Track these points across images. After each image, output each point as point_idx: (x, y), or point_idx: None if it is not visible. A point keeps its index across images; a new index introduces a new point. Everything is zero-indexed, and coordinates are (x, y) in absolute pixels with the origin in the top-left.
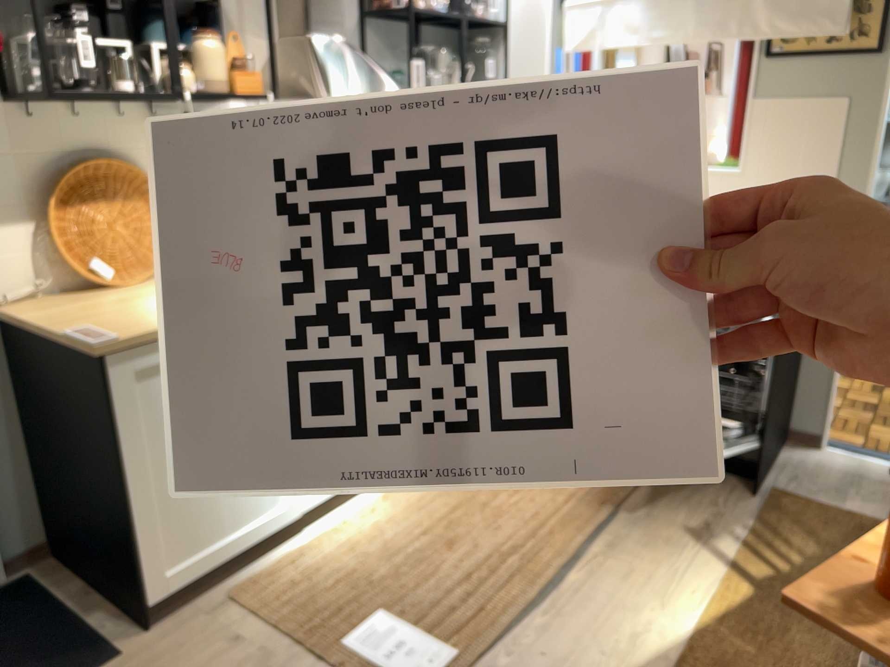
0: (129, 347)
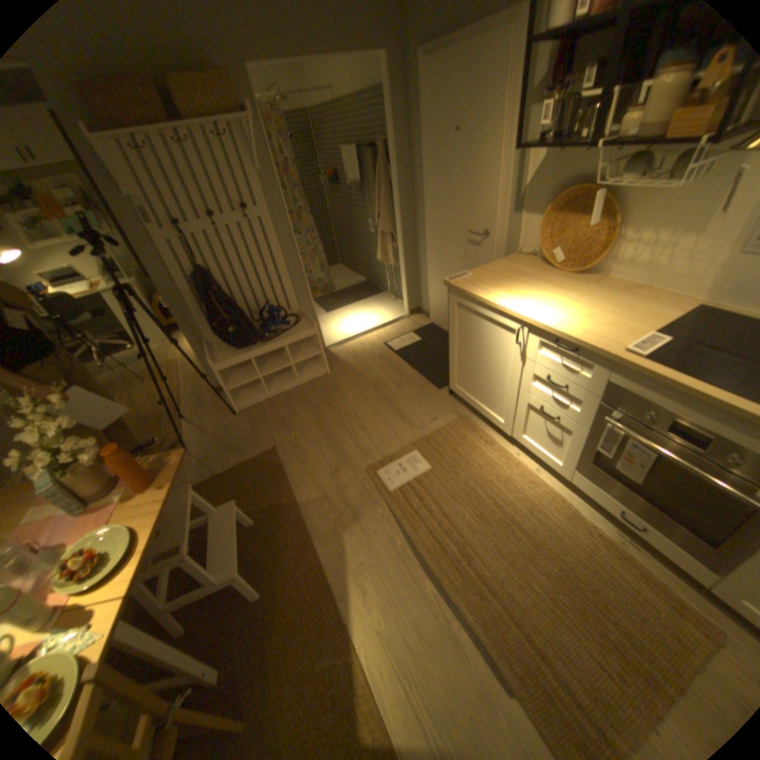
0: (457, 289)
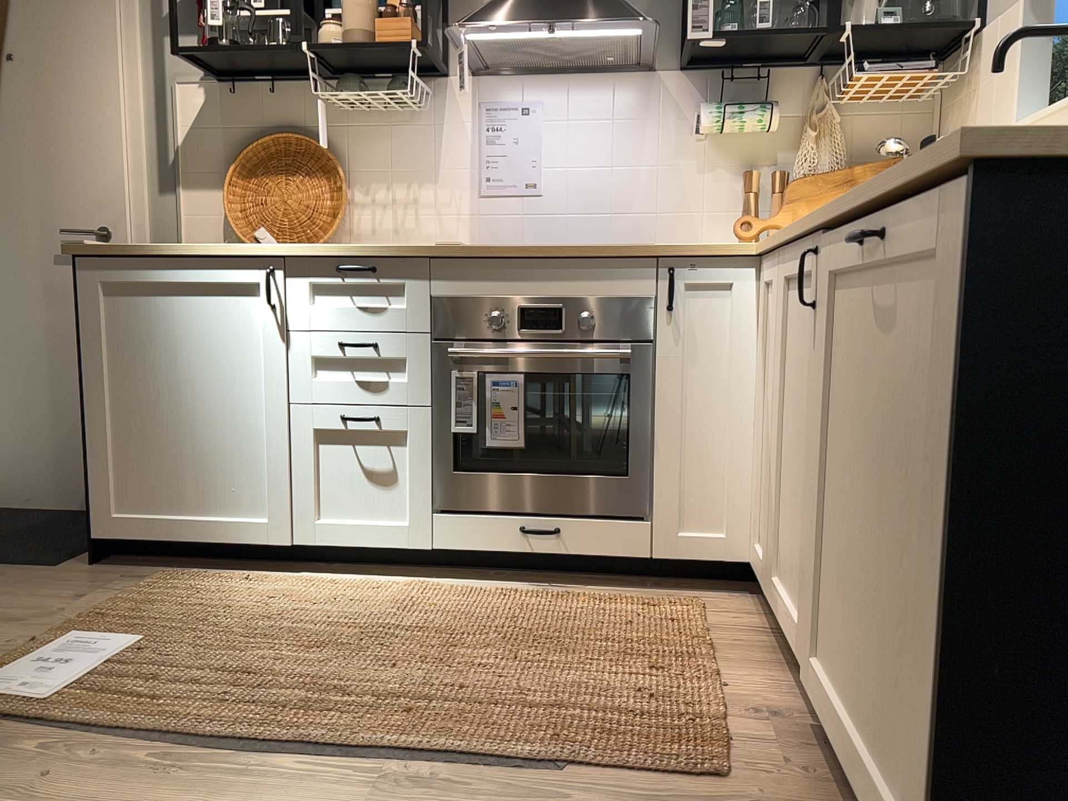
0: (101, 258)
